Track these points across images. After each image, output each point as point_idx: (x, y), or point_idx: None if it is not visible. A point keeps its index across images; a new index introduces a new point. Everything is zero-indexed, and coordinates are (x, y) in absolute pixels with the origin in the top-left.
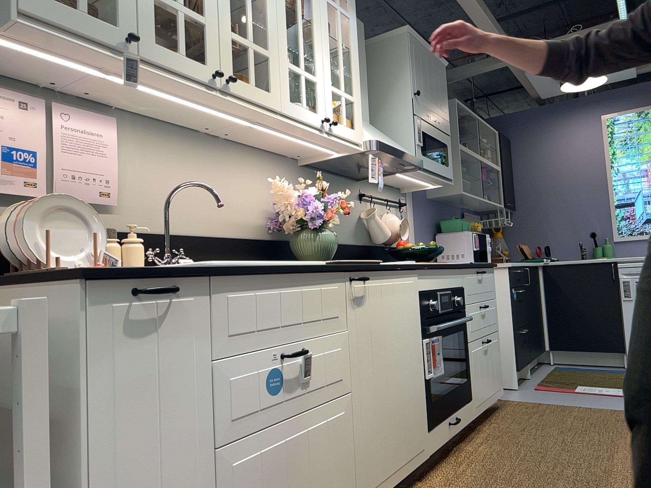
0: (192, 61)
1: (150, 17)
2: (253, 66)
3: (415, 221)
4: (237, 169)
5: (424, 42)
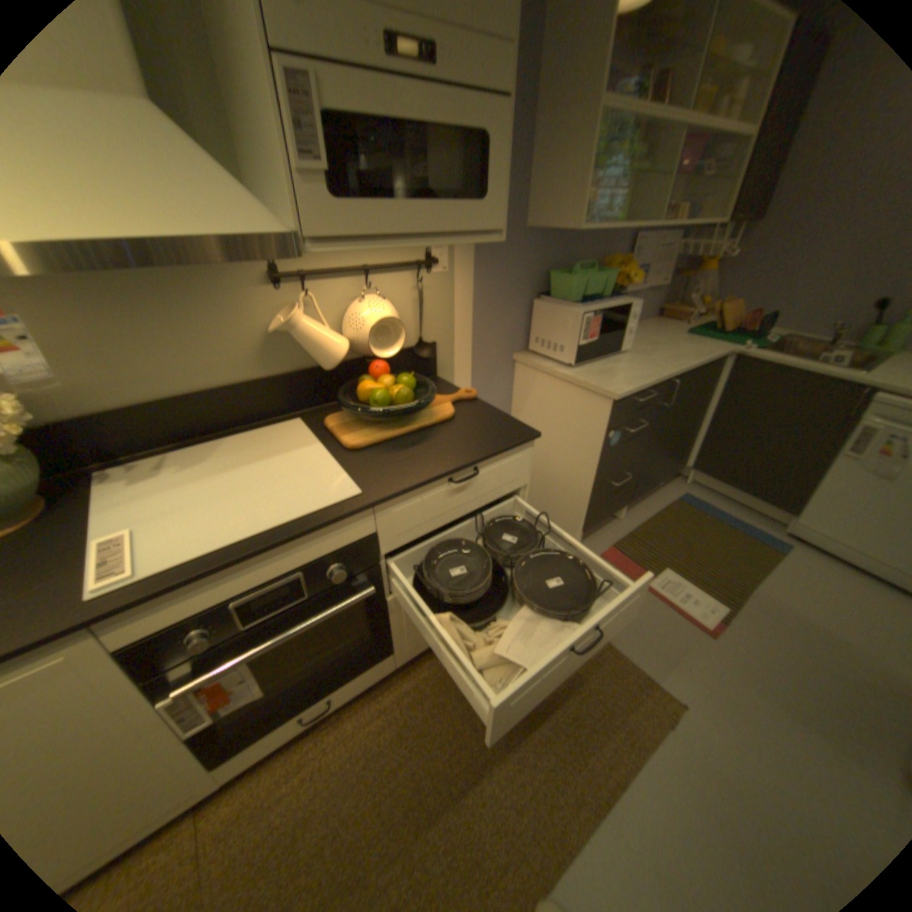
0: None
1: None
2: None
3: (474, 284)
4: None
5: None
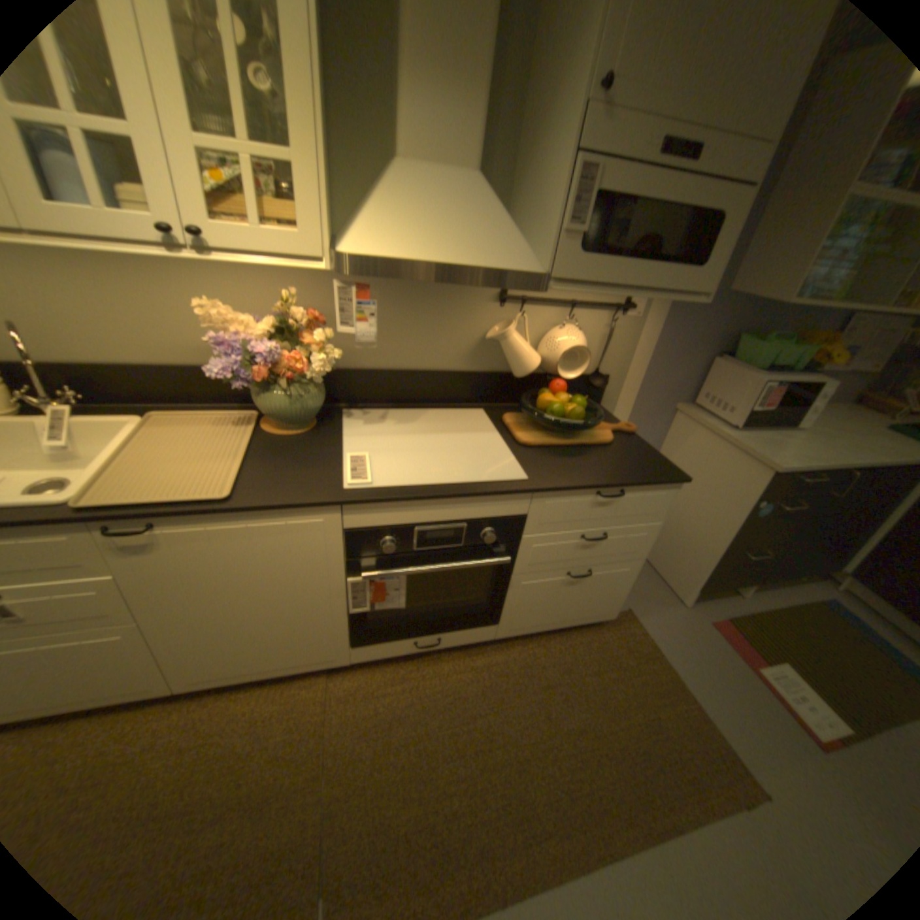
0: None
1: None
2: None
3: (661, 333)
4: (185, 274)
5: None
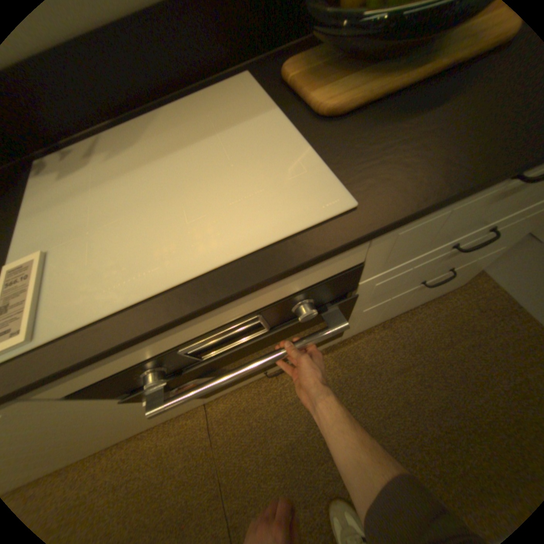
0: None
1: None
2: None
3: None
4: None
5: None
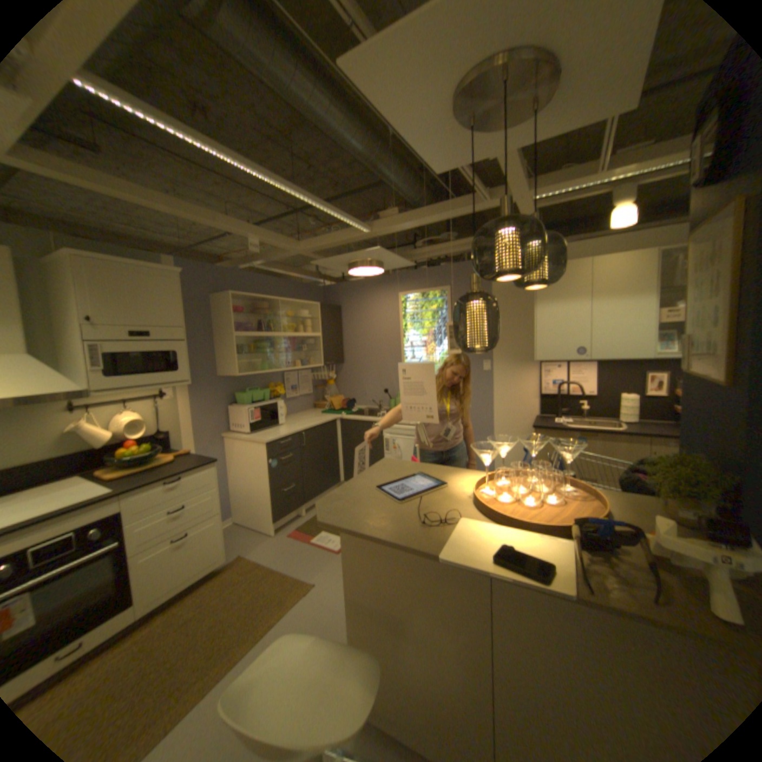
0: None
1: None
2: None
3: (190, 402)
4: None
5: (113, 258)
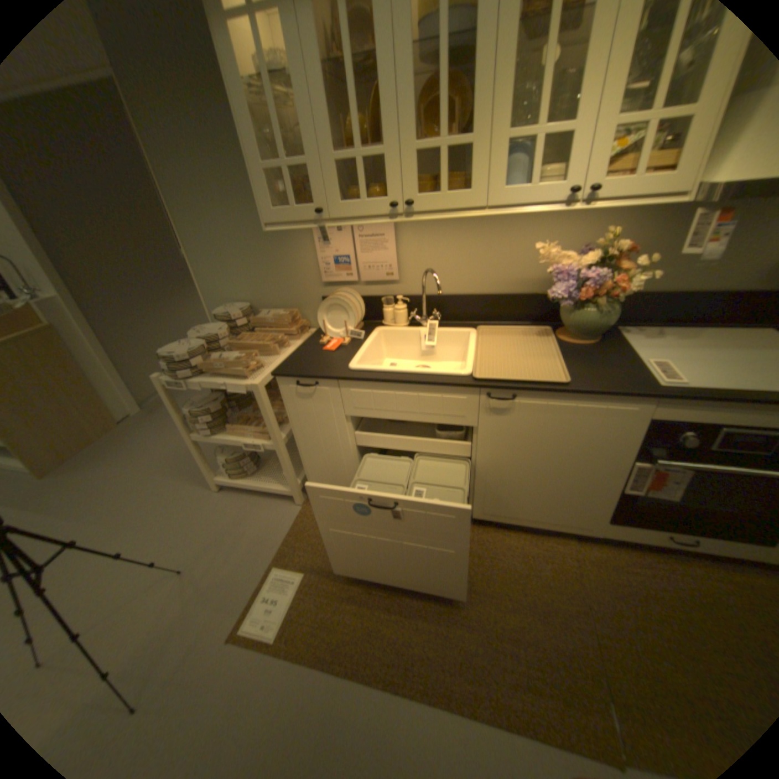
0: (374, 201)
1: (335, 182)
2: (447, 169)
3: None
4: (522, 227)
5: None
